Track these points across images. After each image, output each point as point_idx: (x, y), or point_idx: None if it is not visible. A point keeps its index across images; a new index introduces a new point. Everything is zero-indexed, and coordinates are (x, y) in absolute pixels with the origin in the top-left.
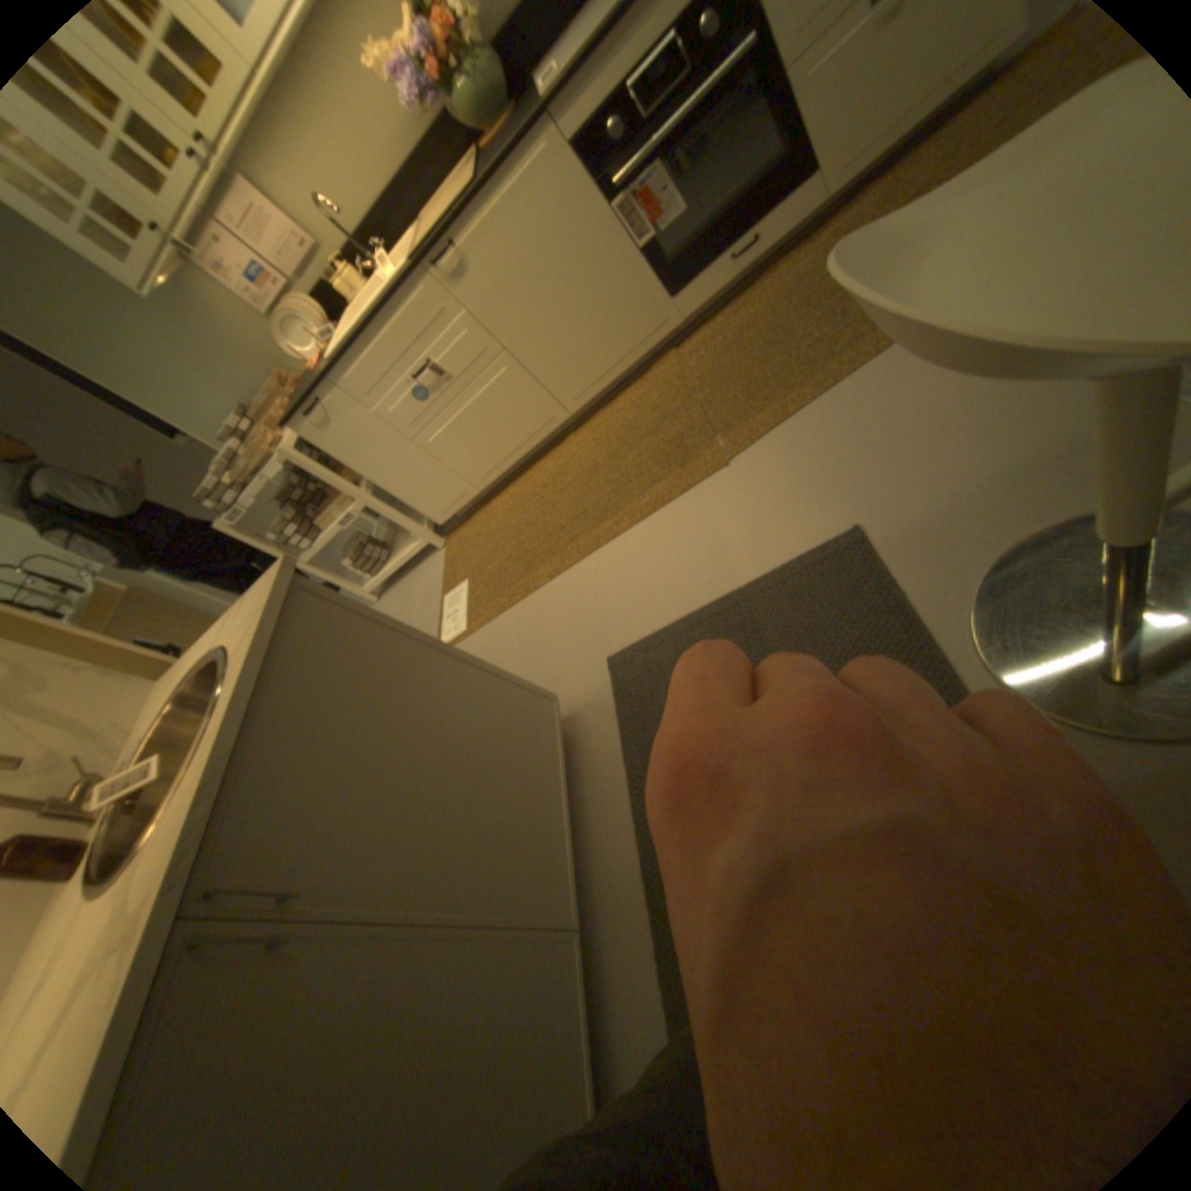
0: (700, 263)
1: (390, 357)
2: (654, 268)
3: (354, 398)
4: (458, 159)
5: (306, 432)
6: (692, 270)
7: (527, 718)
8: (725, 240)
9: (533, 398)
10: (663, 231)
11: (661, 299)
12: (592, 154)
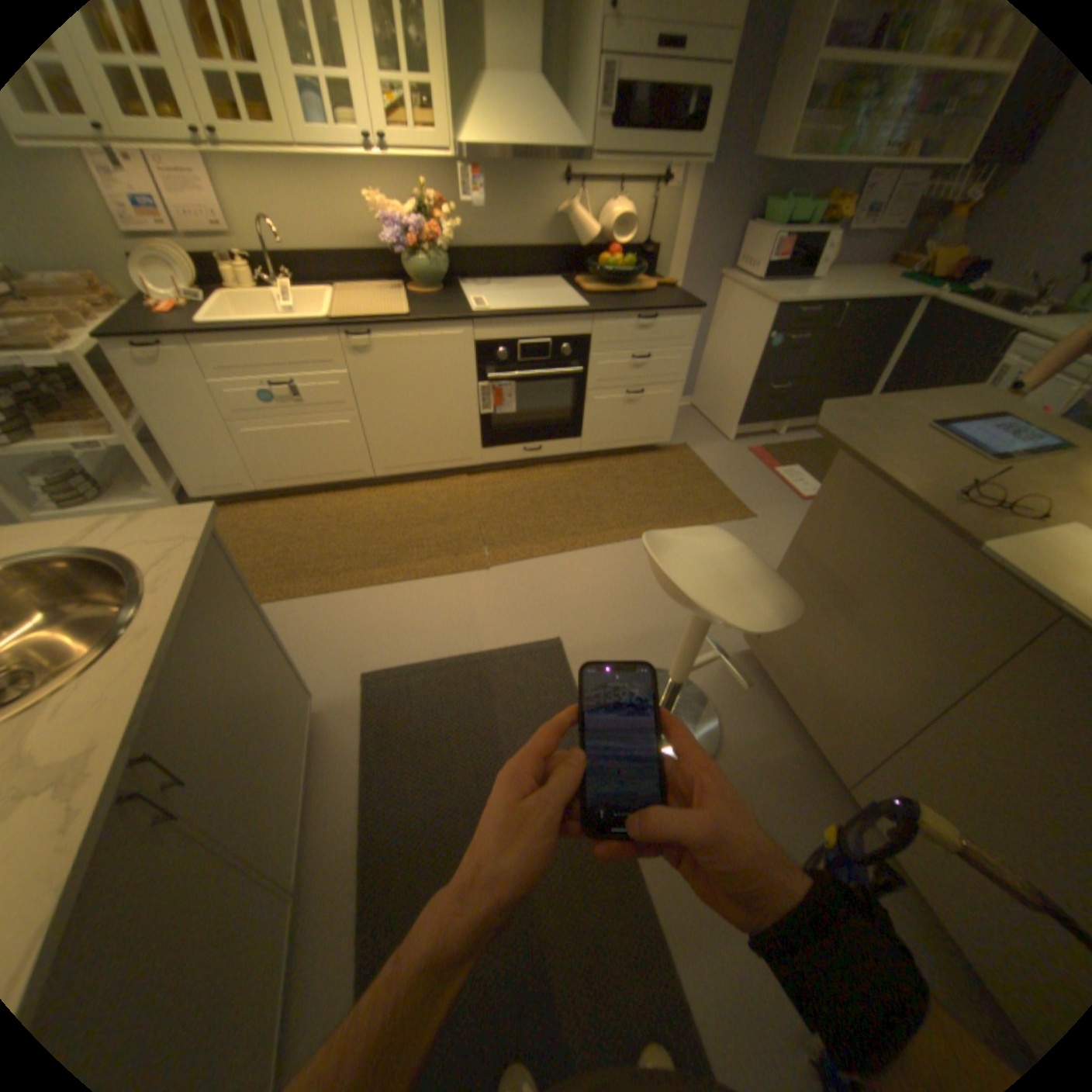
0: (506, 443)
1: (261, 361)
2: (481, 429)
3: (198, 365)
4: (383, 279)
5: (116, 358)
6: (500, 443)
7: (296, 705)
8: (524, 440)
9: (355, 452)
10: (496, 415)
11: (475, 447)
12: (483, 356)
